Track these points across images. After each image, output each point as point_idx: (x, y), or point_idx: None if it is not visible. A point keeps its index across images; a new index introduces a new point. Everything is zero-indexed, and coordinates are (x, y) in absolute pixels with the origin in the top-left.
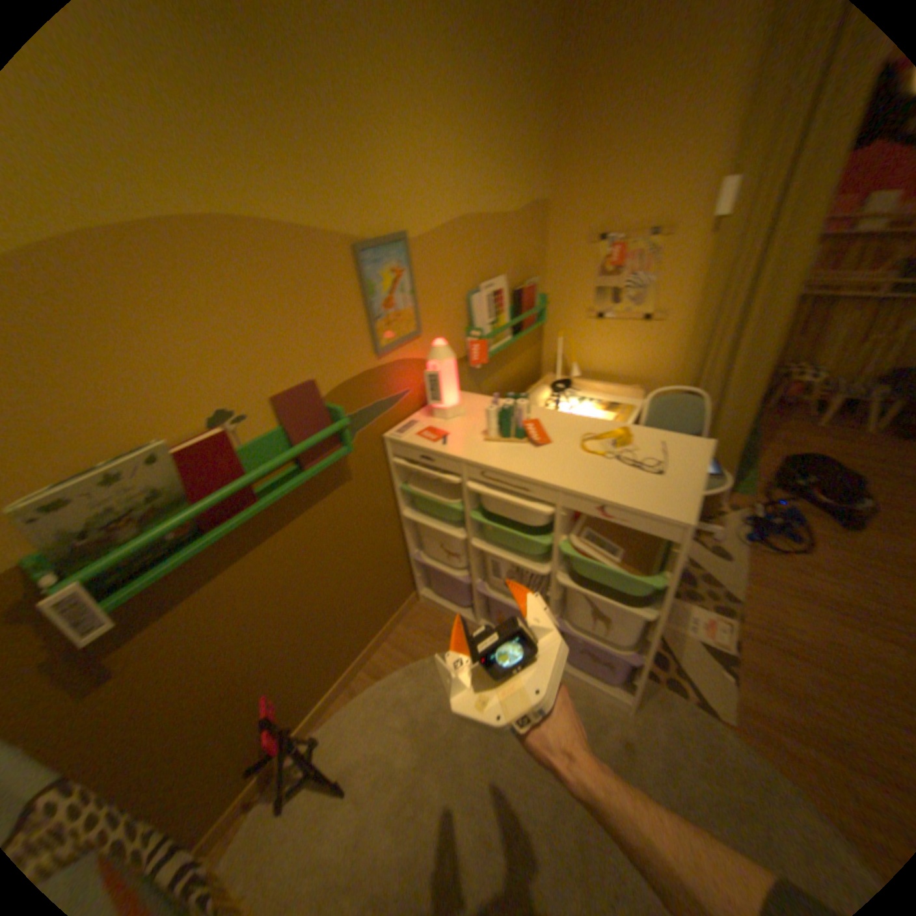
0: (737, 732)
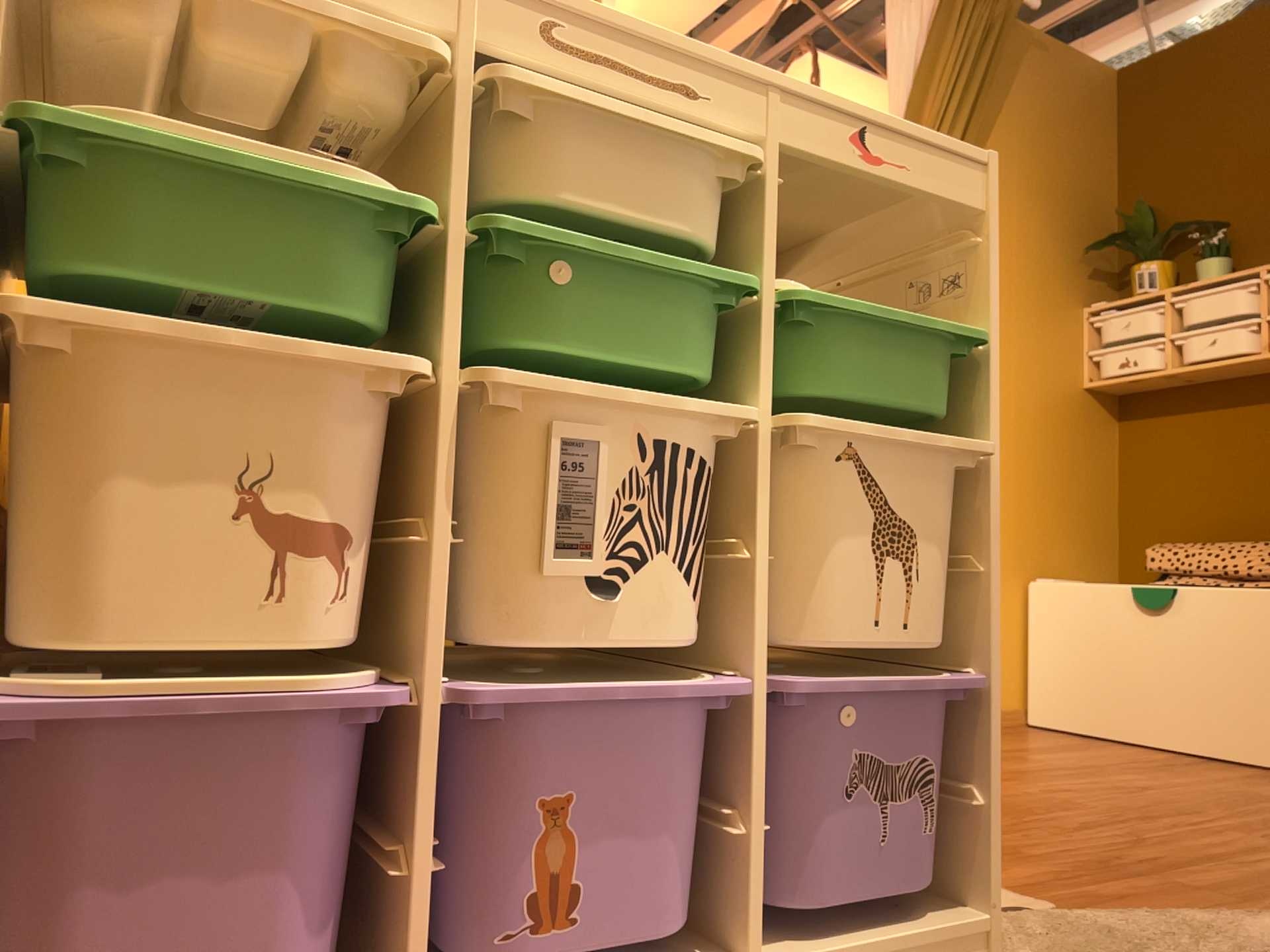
0: (1059, 903)
